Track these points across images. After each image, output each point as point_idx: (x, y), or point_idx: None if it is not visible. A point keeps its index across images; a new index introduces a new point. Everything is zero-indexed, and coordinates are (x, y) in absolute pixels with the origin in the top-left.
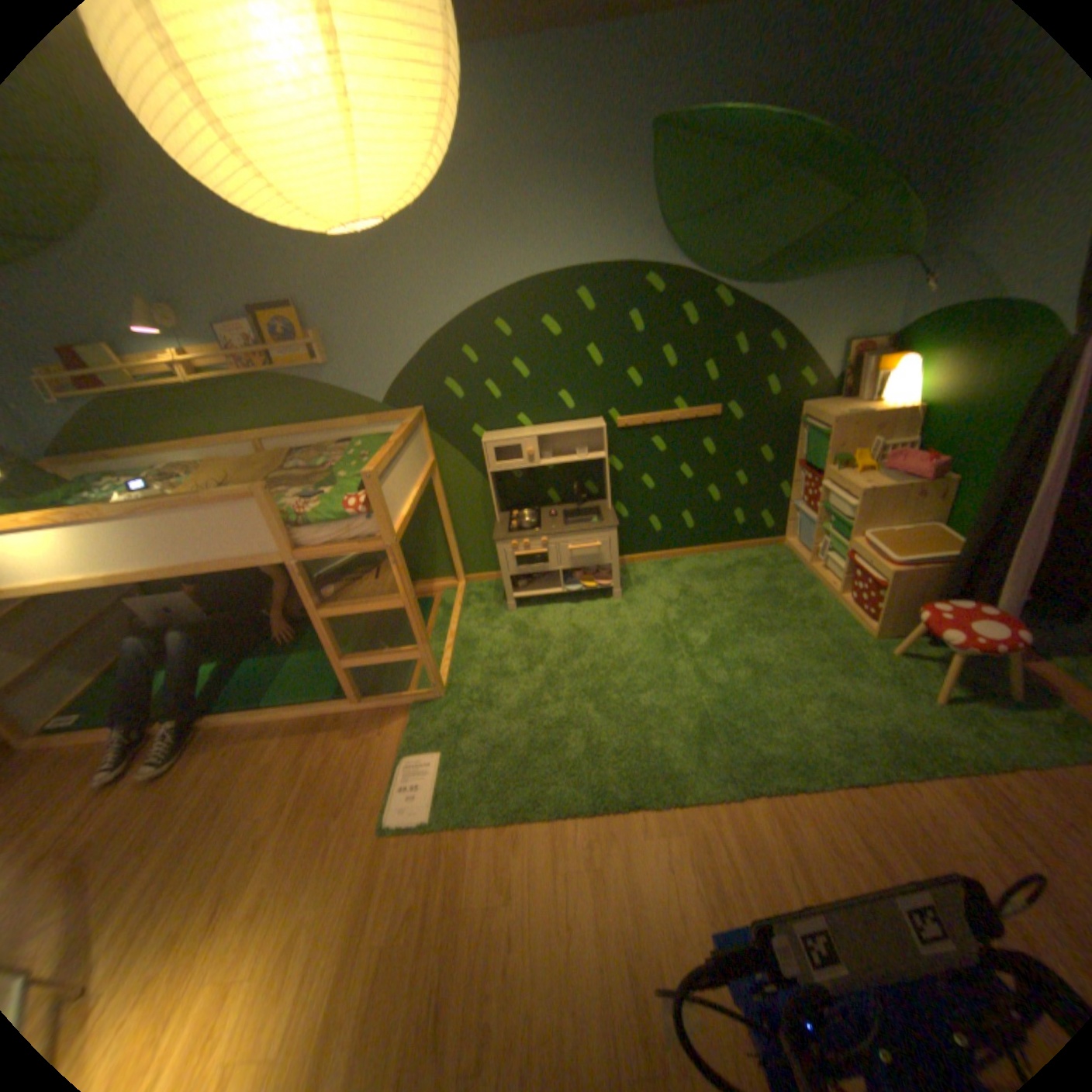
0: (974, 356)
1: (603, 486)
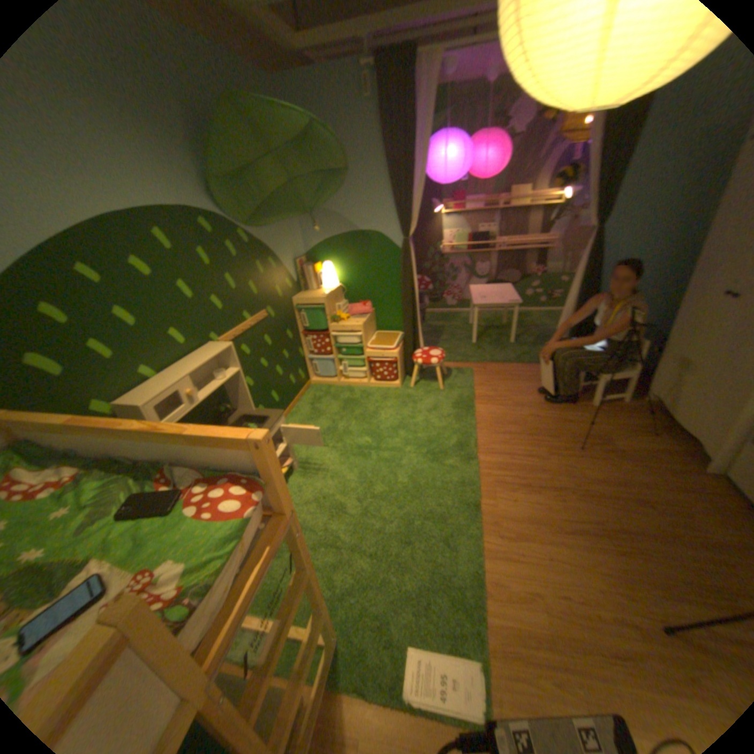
0: (354, 257)
1: (226, 400)
